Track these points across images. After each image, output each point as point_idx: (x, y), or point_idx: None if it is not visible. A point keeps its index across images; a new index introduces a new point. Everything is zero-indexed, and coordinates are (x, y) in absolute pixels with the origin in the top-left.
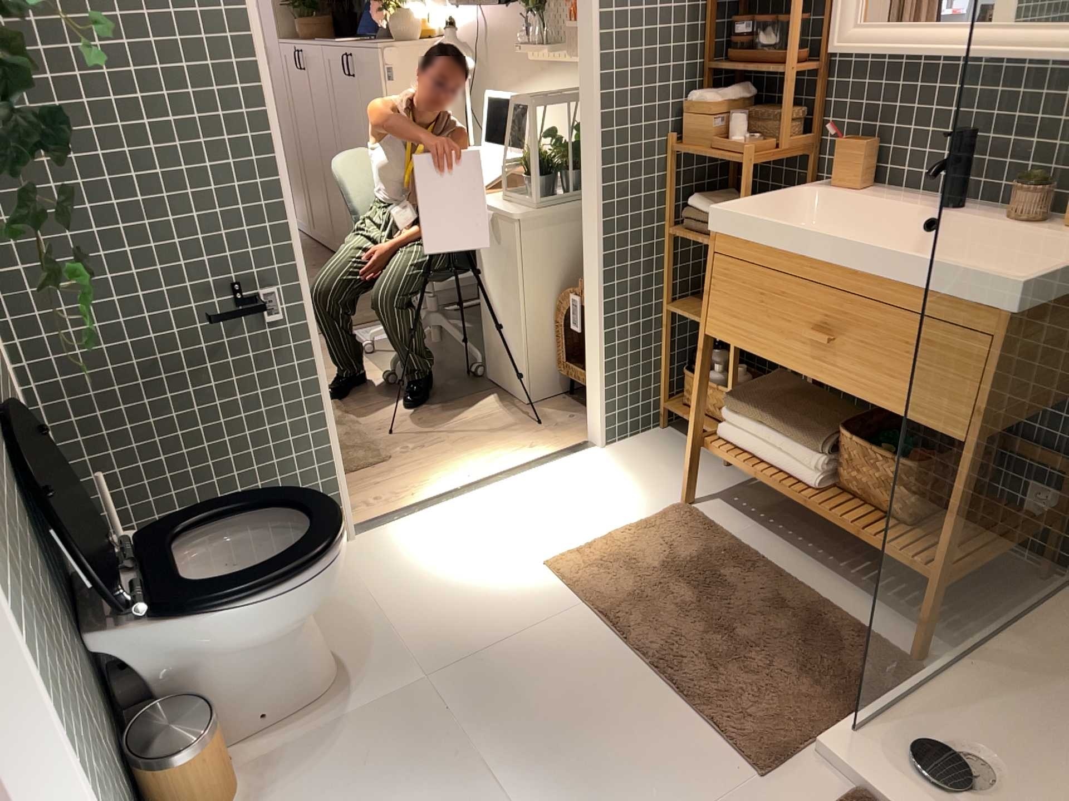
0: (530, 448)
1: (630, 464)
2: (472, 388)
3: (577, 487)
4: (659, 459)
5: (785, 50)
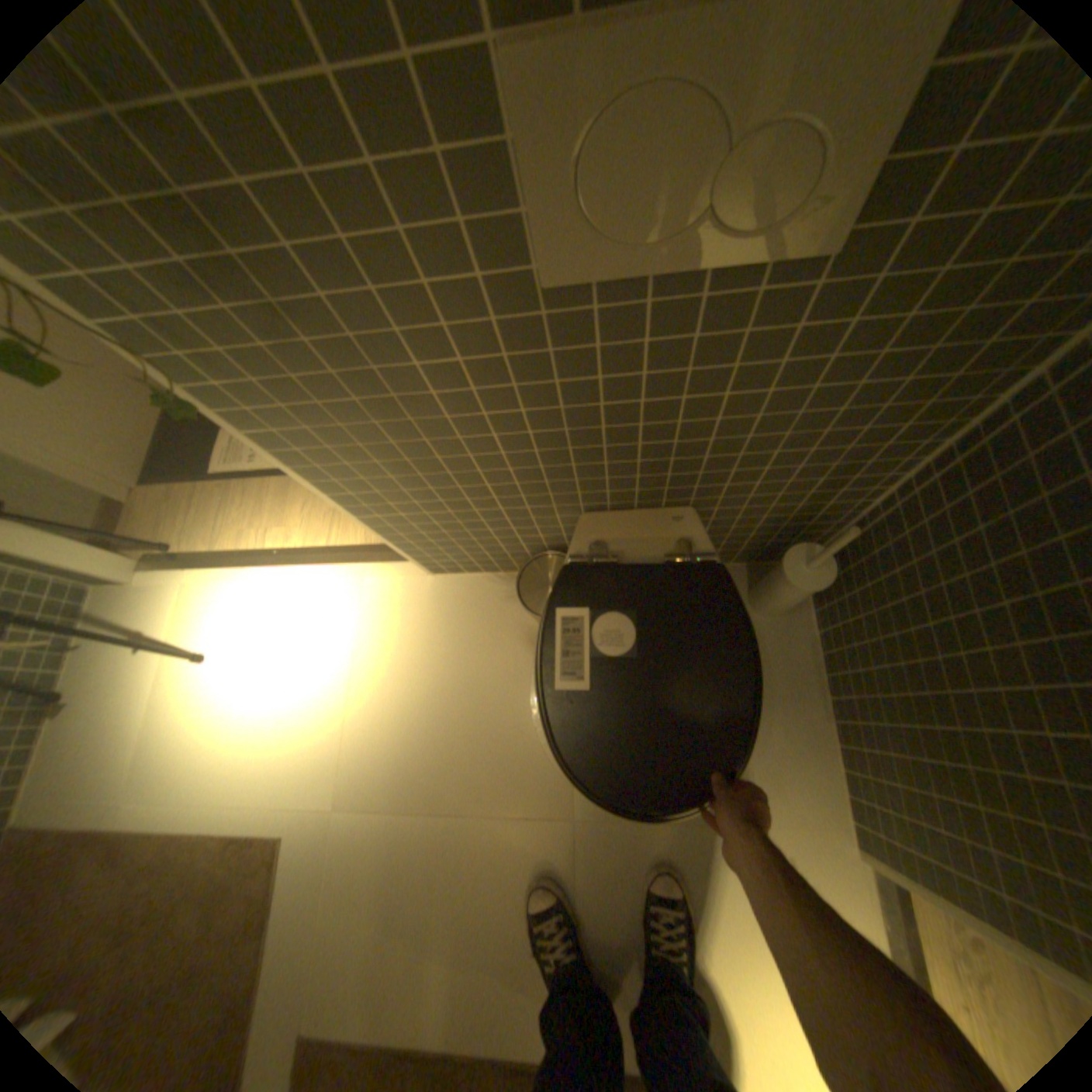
0: None
1: None
2: None
3: None
4: None
5: None
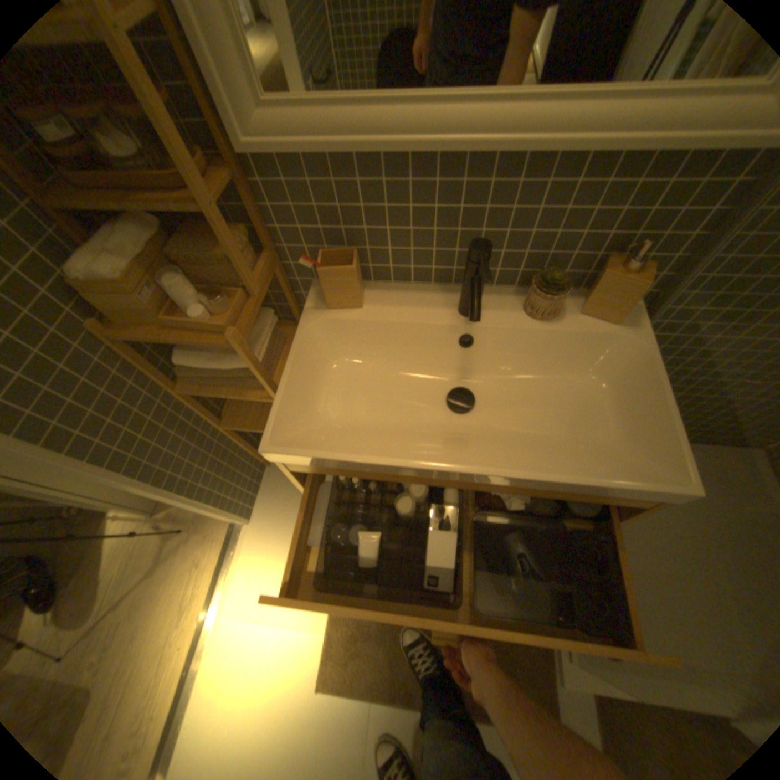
0: (196, 567)
1: (279, 523)
2: (85, 531)
3: (267, 584)
4: (293, 502)
5: (167, 156)
